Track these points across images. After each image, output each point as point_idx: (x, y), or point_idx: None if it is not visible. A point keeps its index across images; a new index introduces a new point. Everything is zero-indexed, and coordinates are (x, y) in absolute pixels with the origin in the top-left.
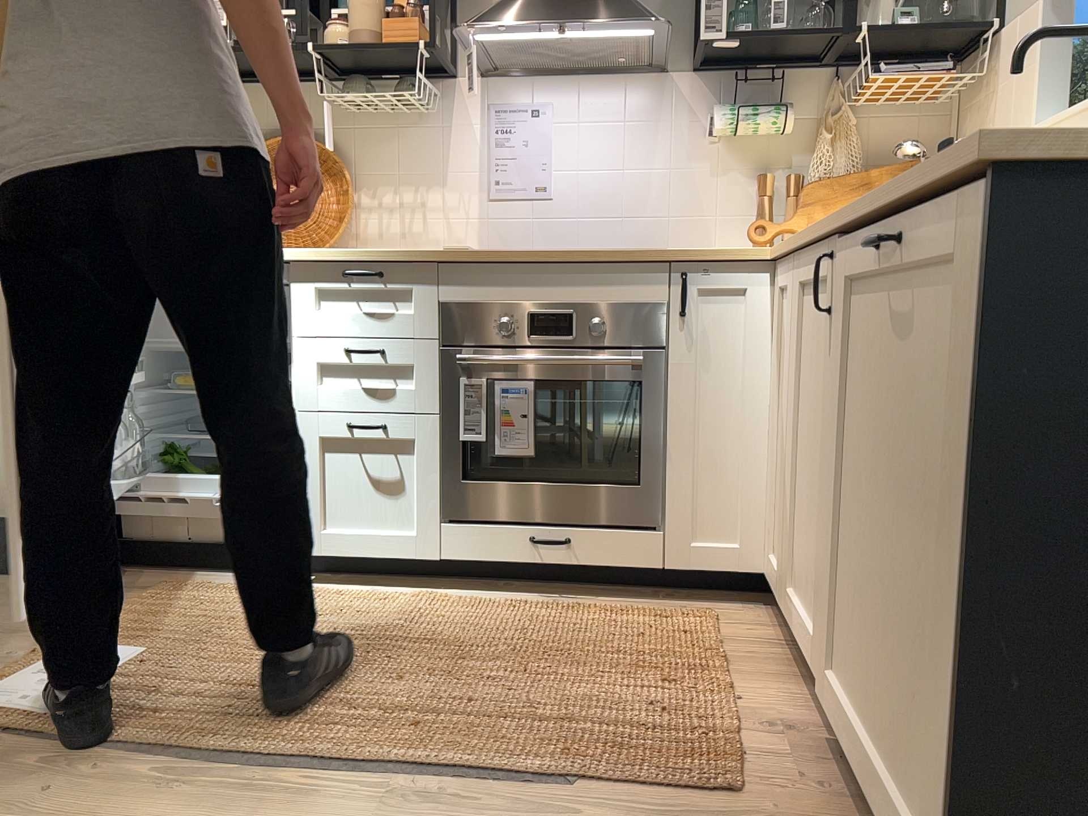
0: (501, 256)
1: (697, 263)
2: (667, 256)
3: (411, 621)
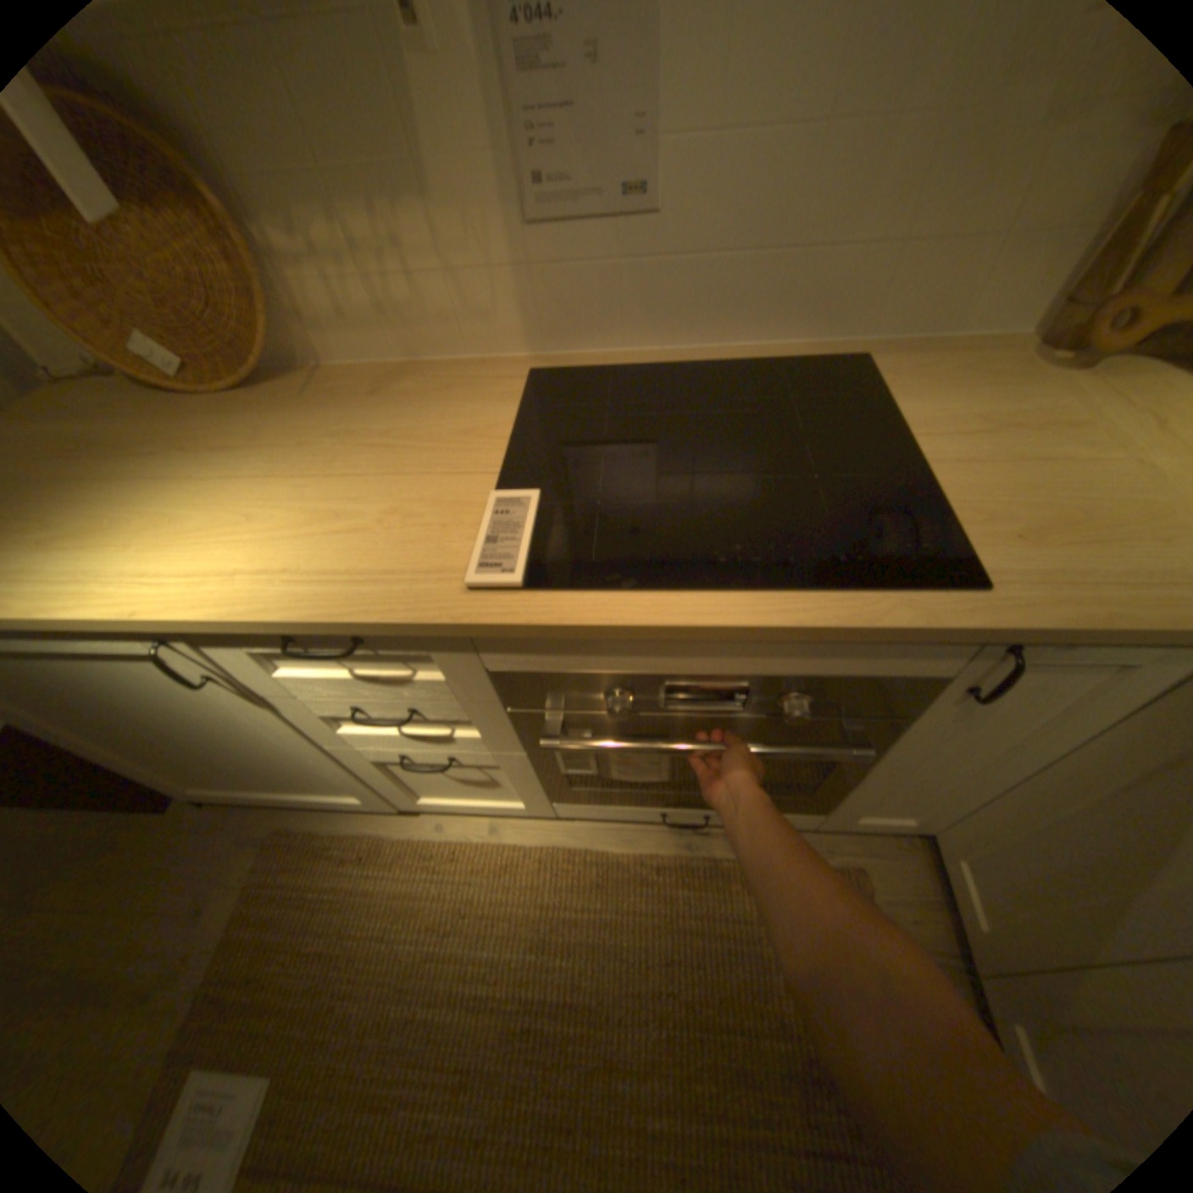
0: (604, 632)
1: (1060, 638)
2: (995, 636)
3: (541, 933)
